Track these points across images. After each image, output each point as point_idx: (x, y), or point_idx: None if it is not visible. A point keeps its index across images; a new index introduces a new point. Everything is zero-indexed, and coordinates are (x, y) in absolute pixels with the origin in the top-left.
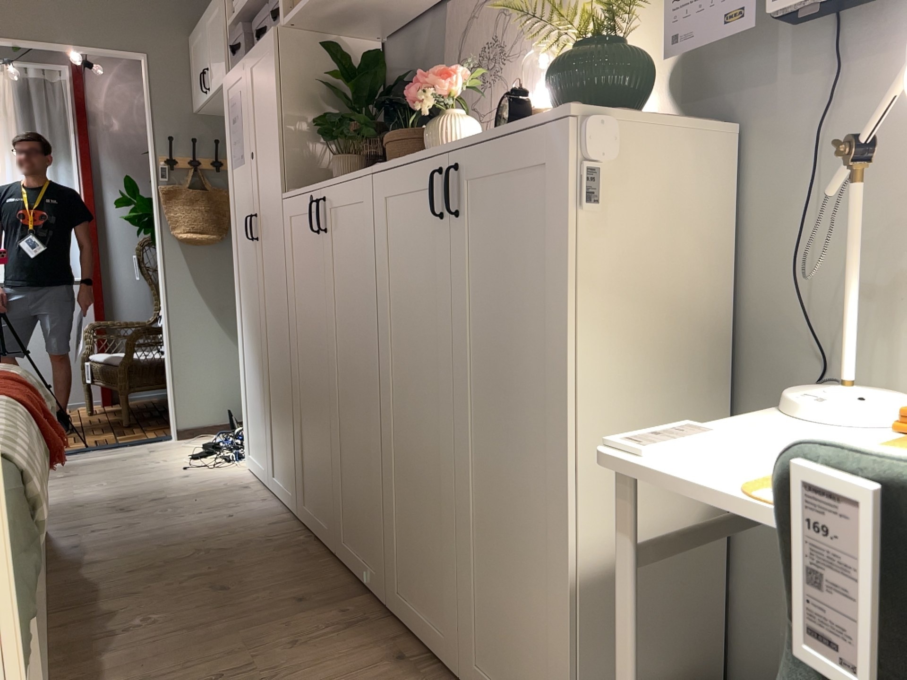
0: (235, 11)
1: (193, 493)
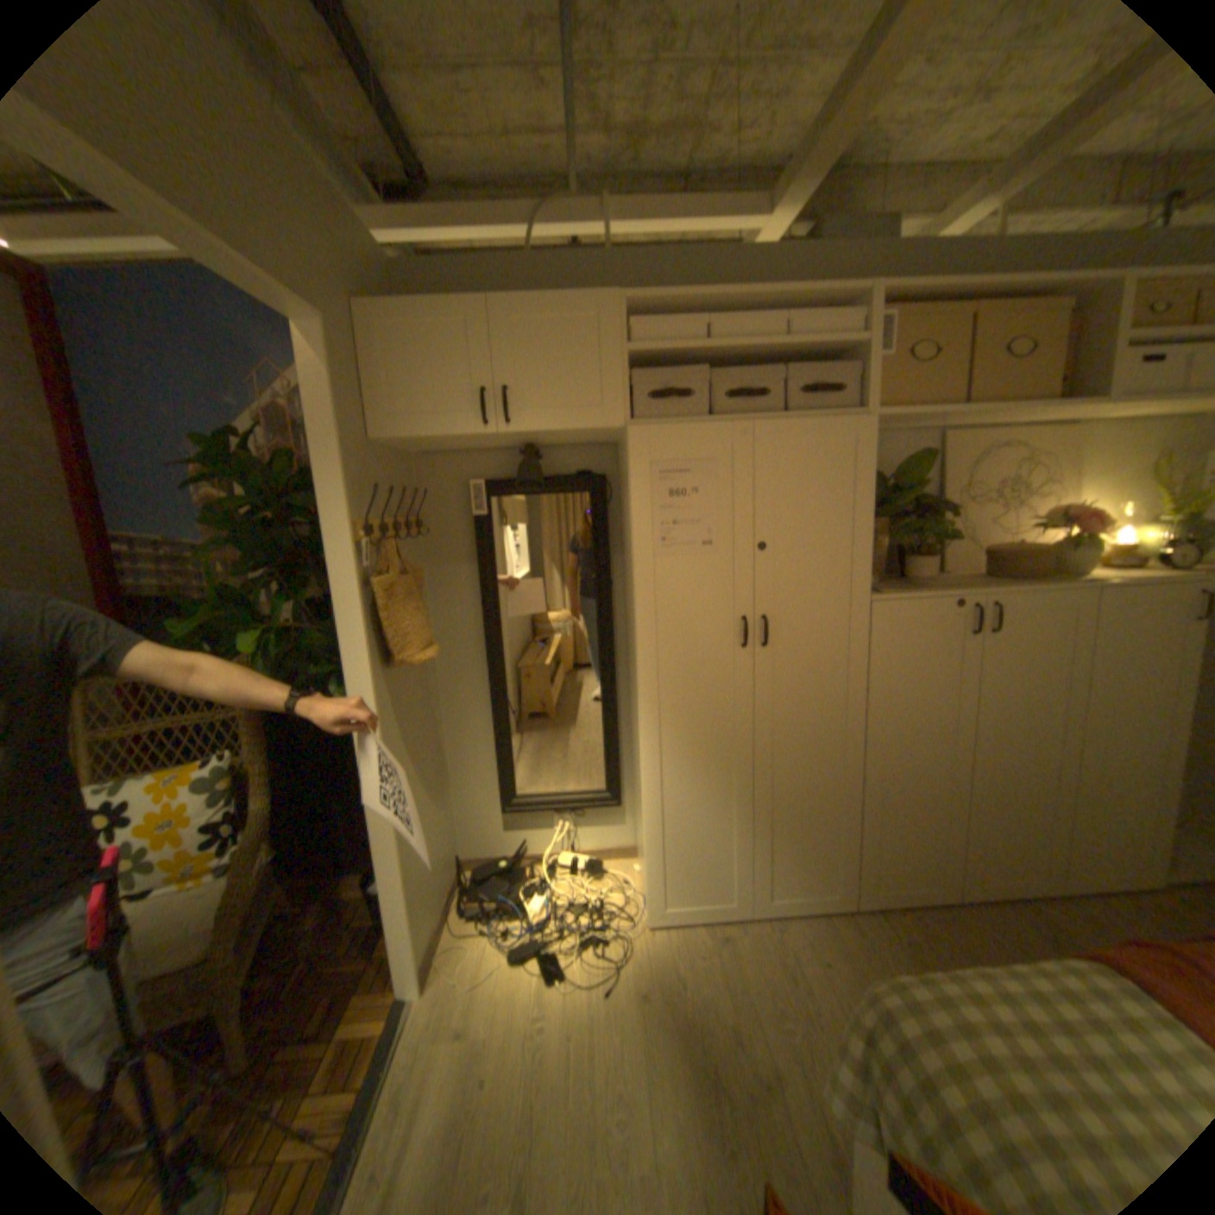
0: (633, 335)
1: (724, 997)
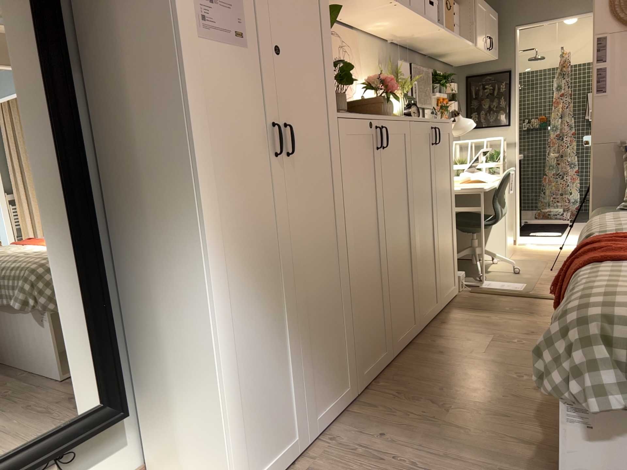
0: None
1: None
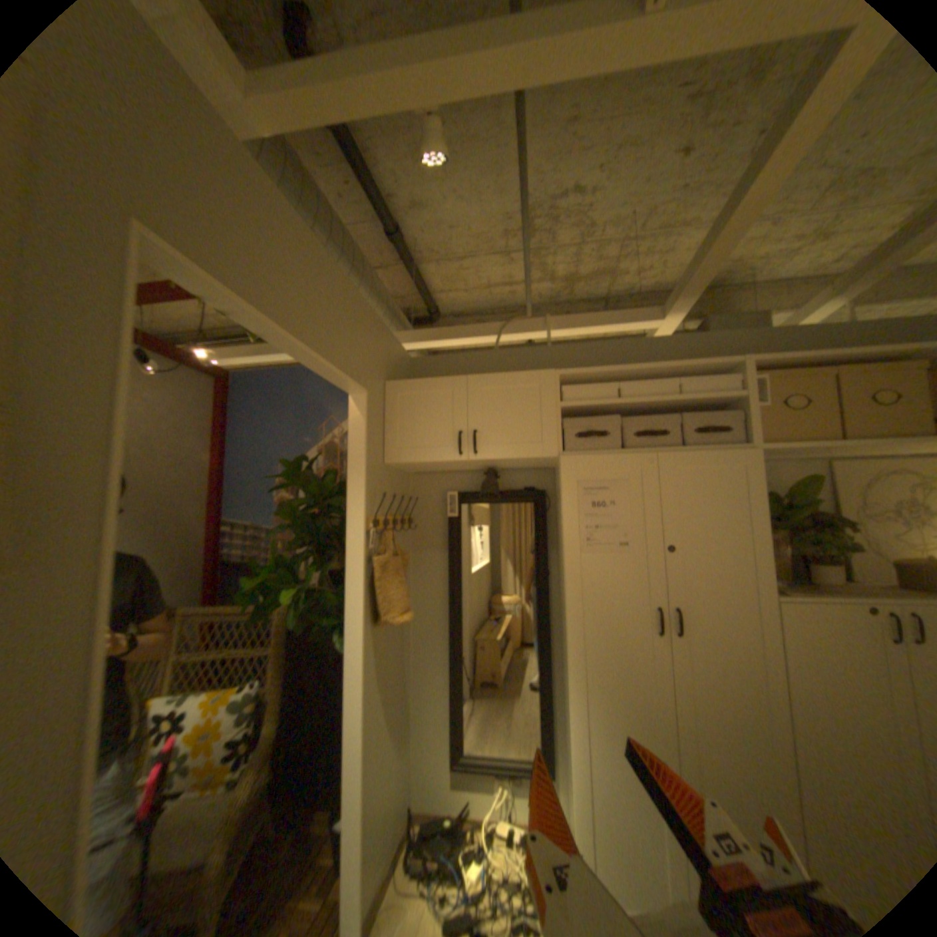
0: (563, 397)
1: None
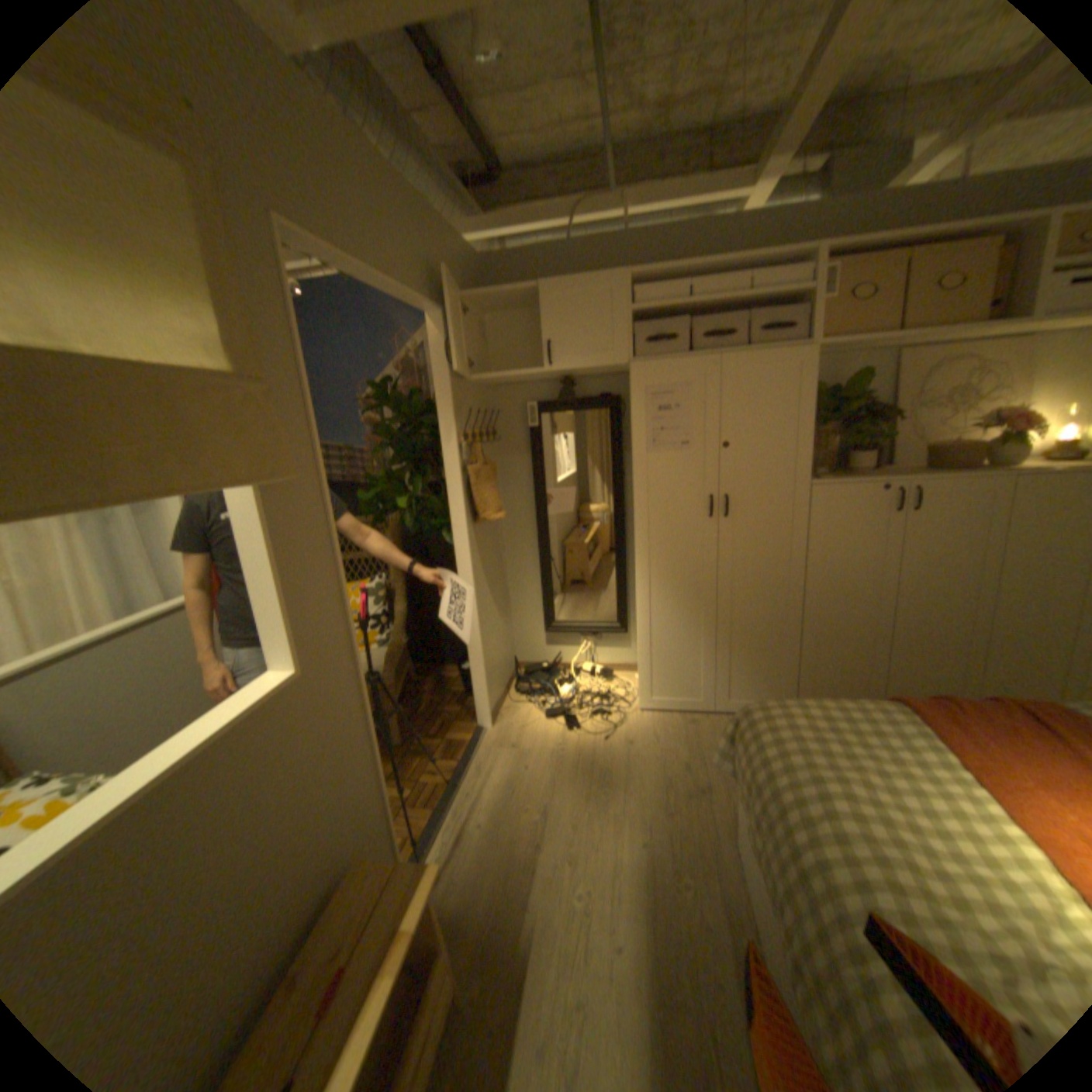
0: (636, 298)
1: (684, 748)
